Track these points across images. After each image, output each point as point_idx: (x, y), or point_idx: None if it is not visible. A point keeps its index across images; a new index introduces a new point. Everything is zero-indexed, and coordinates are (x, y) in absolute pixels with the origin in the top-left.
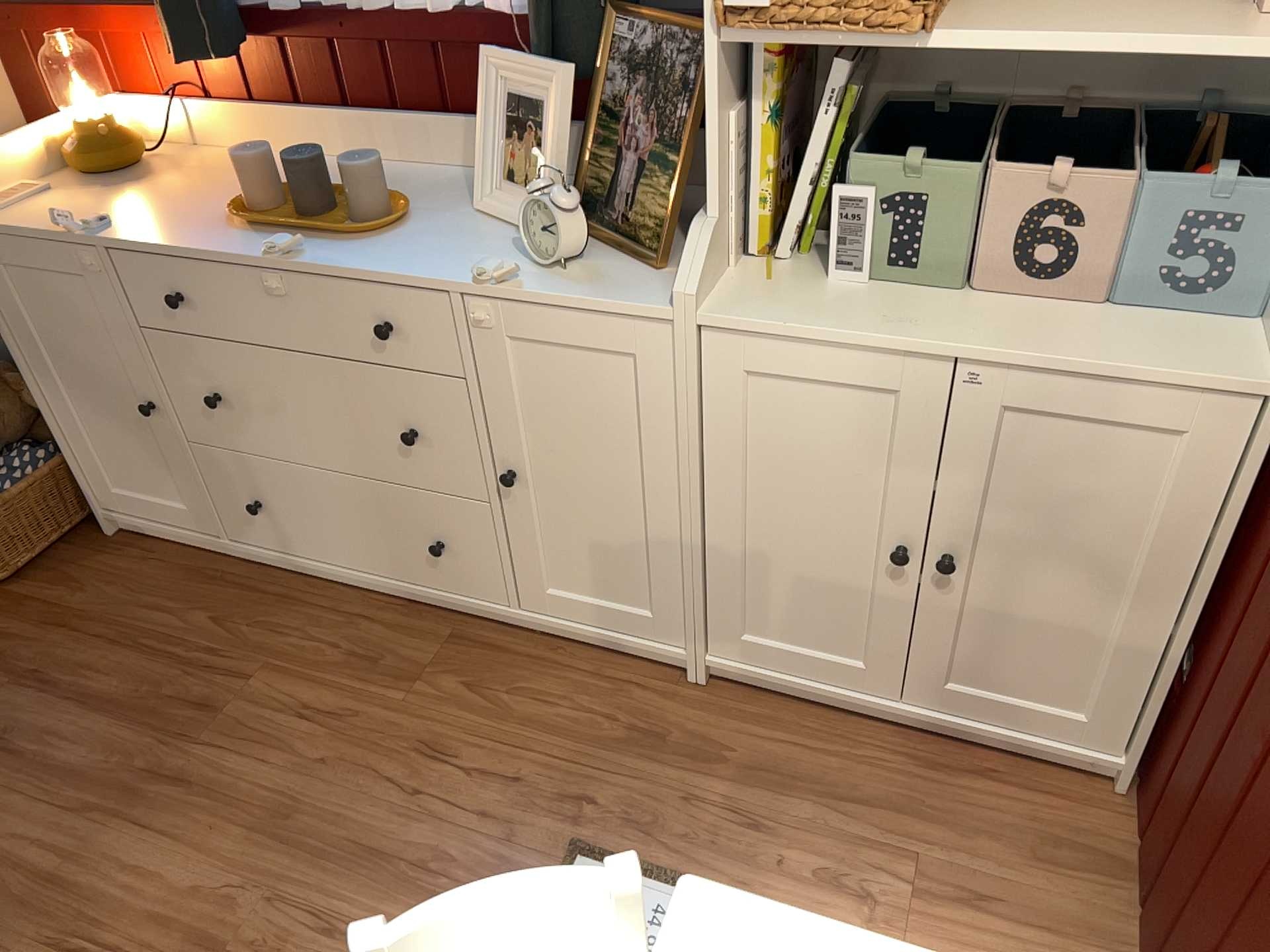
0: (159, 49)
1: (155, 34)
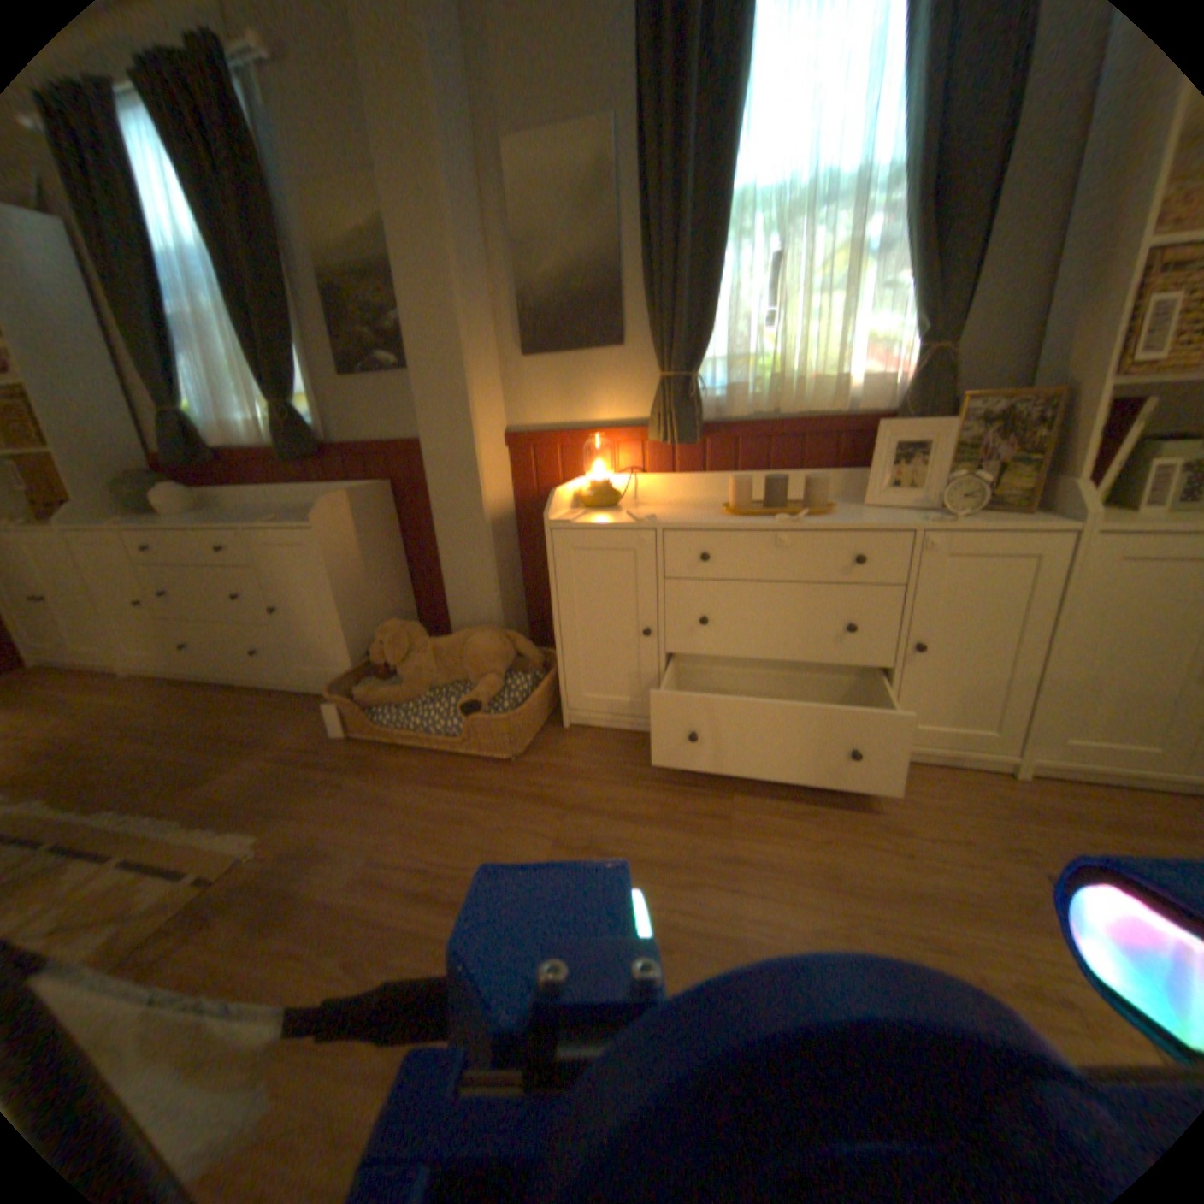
0: (625, 441)
1: (619, 435)
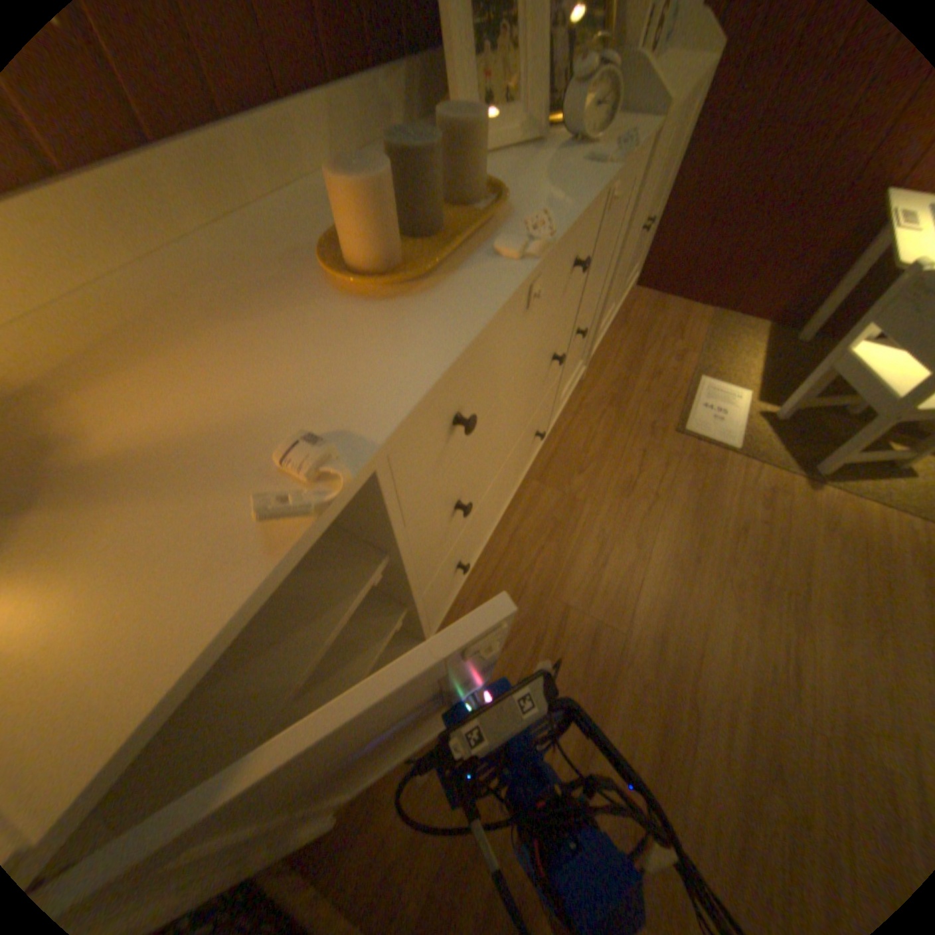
0: None
1: None
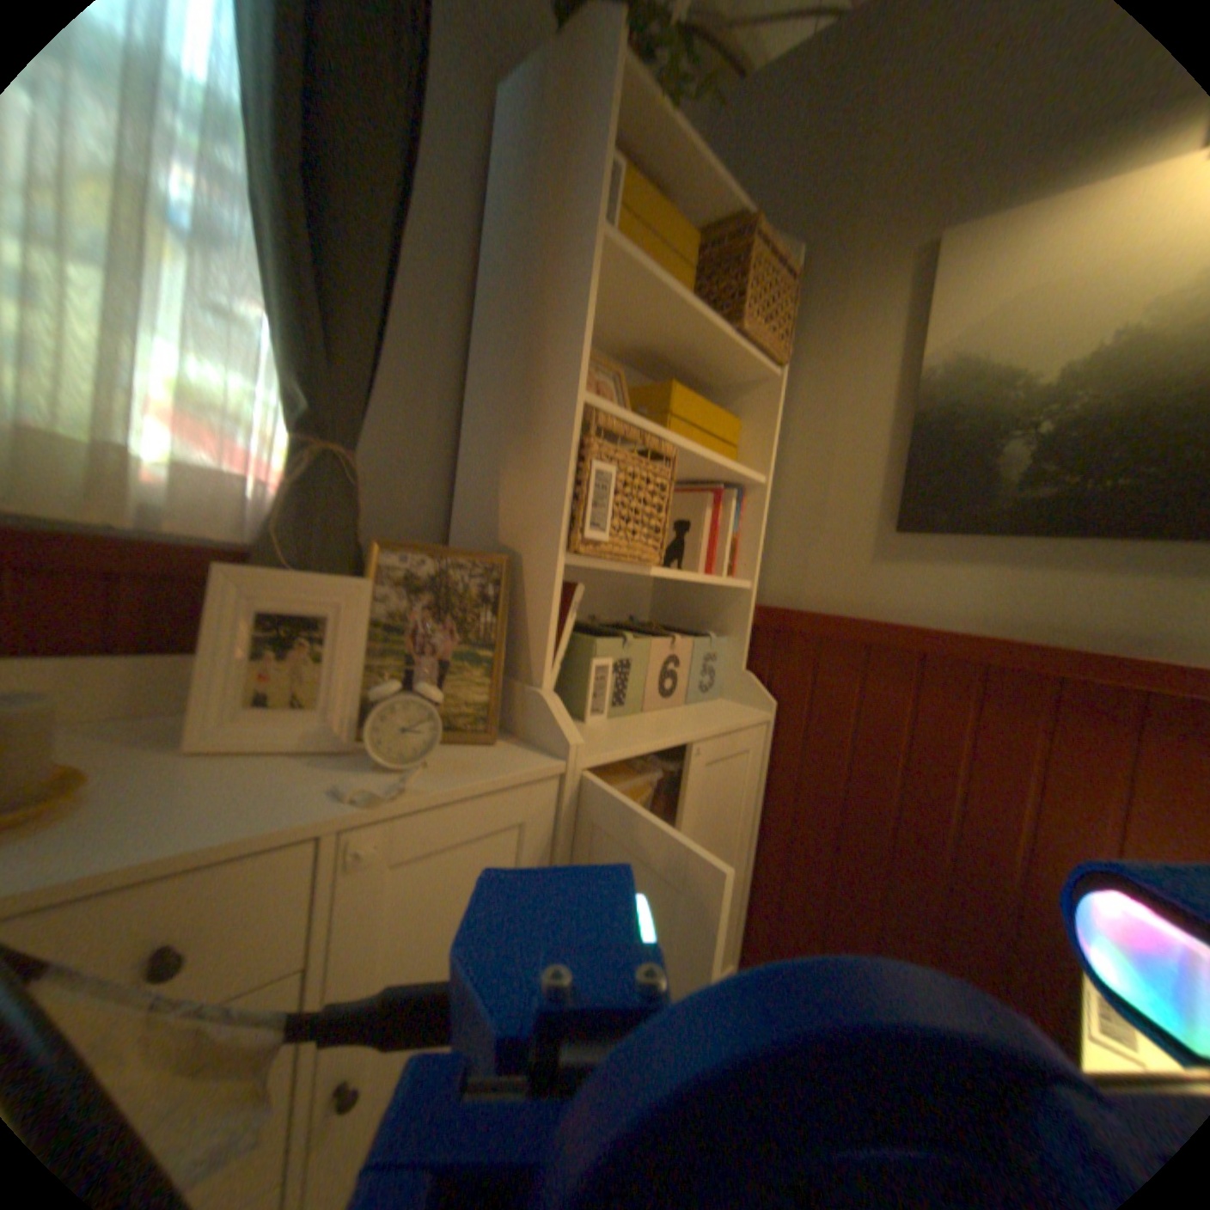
0: None
1: None
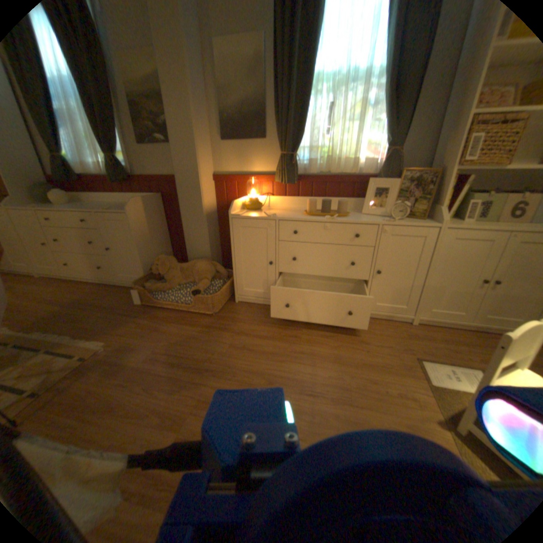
0: (265, 181)
1: (263, 178)
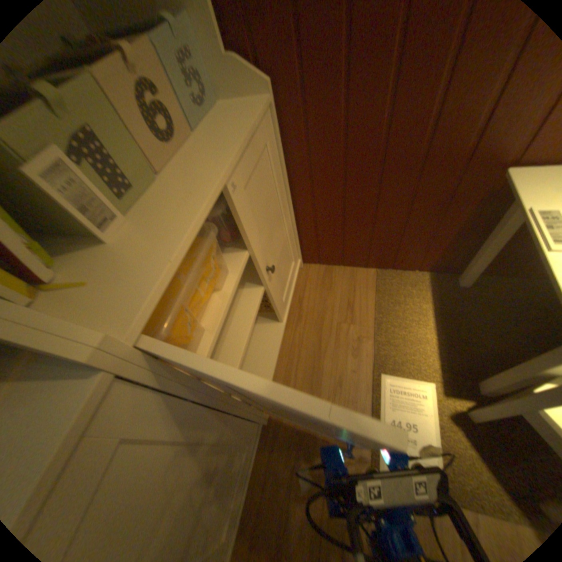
0: None
1: None
